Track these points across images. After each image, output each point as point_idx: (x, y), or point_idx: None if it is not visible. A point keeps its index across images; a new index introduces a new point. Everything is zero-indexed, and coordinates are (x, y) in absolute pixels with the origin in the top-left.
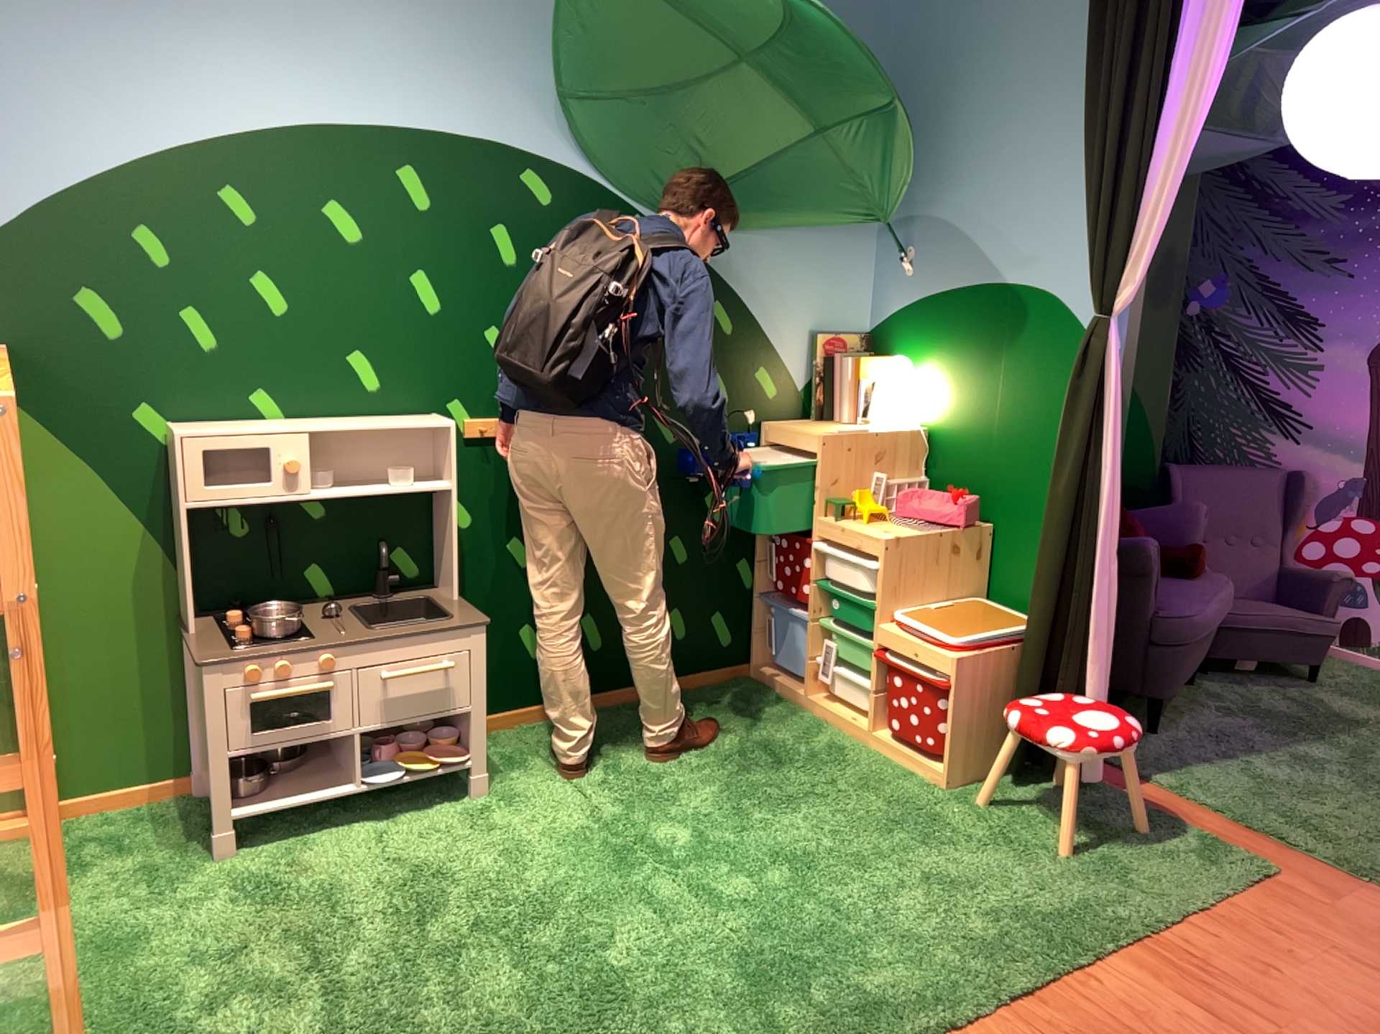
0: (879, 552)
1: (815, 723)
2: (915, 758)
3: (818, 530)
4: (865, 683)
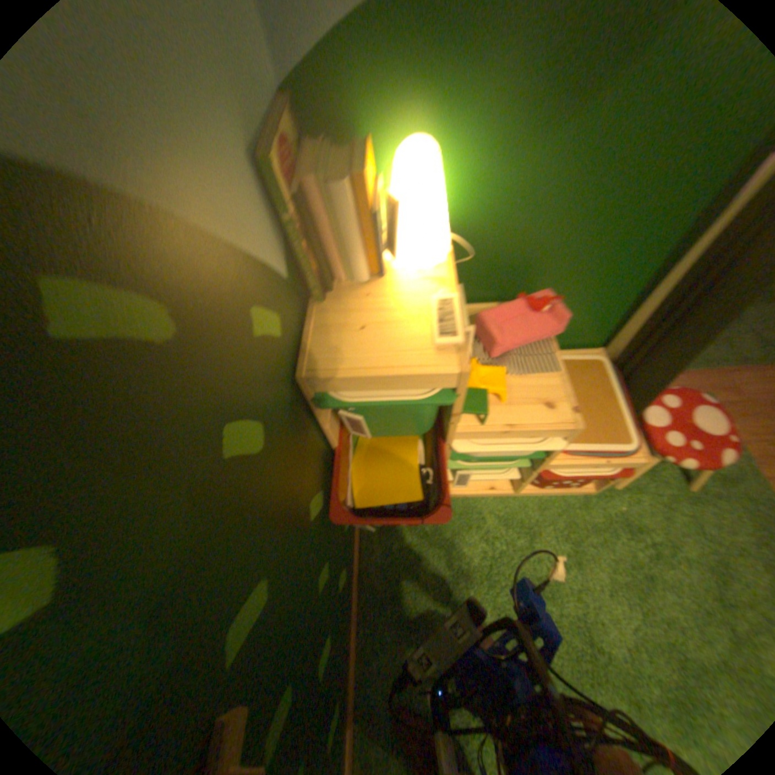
0: (576, 432)
1: (471, 508)
2: (573, 492)
3: (462, 434)
4: (512, 476)
